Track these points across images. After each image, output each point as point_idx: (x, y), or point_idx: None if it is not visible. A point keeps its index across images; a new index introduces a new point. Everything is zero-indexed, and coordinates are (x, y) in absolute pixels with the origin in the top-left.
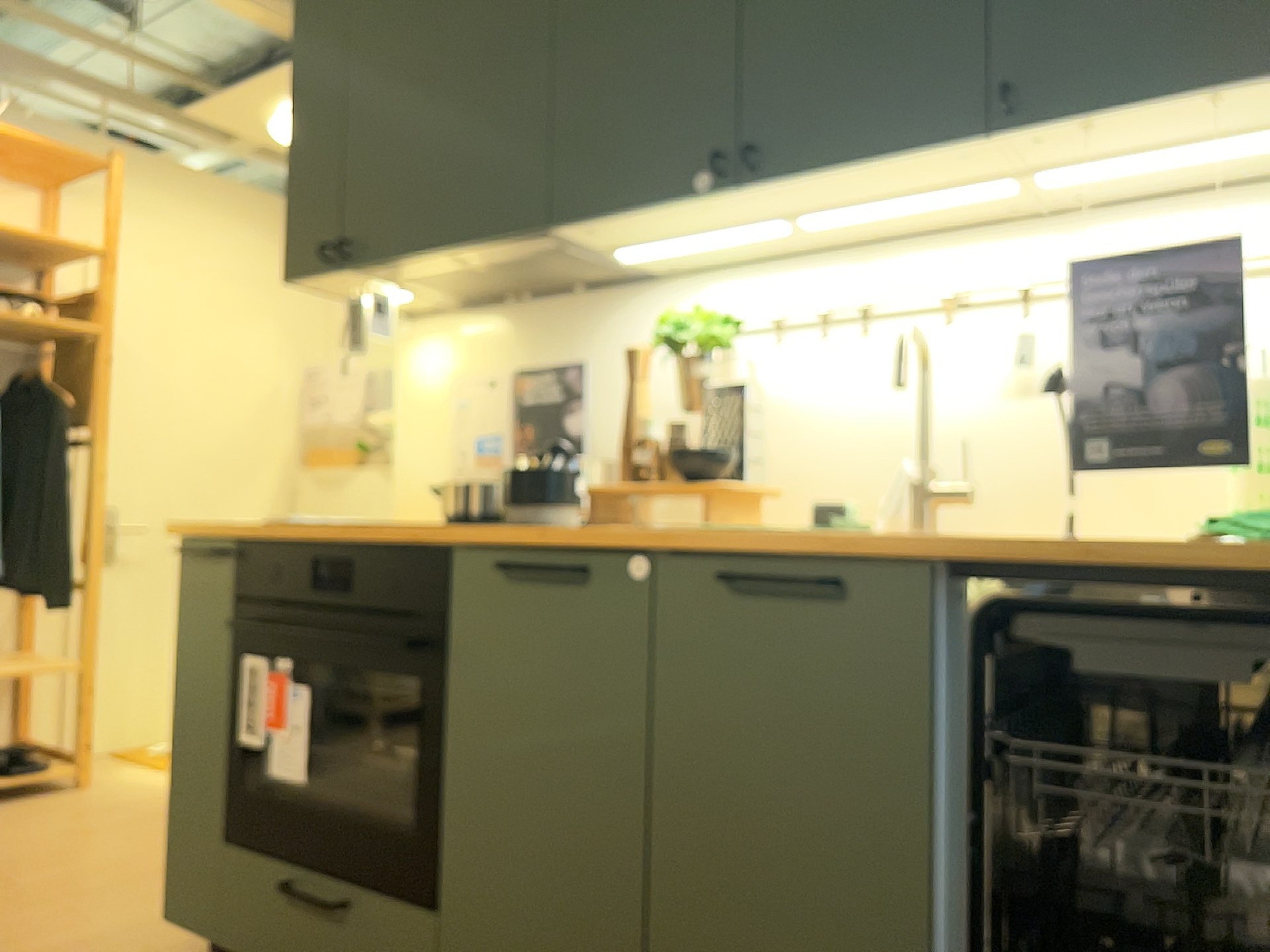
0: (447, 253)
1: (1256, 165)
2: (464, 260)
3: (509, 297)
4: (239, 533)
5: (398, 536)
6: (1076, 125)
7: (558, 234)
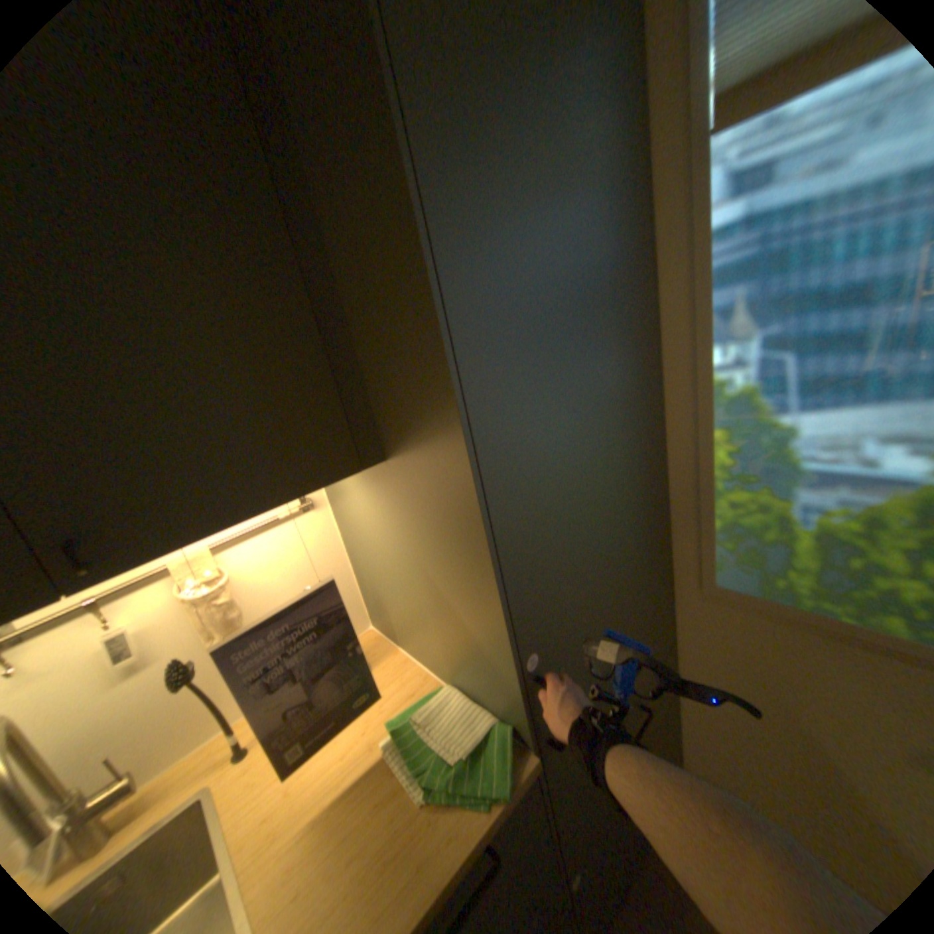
0: None
1: None
2: None
3: None
4: None
5: None
6: (168, 546)
7: None
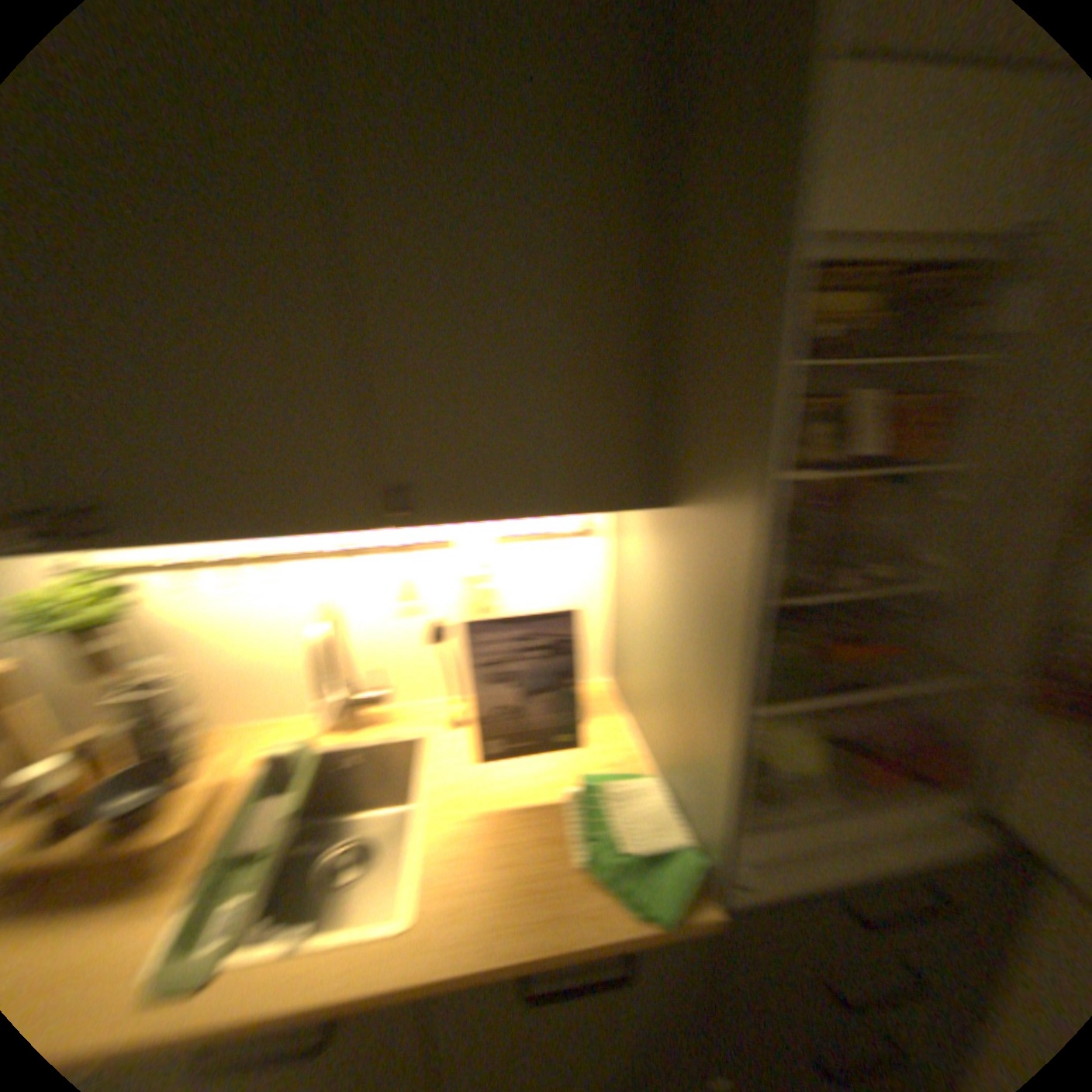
0: None
1: None
2: None
3: None
4: None
5: None
6: (451, 519)
7: None
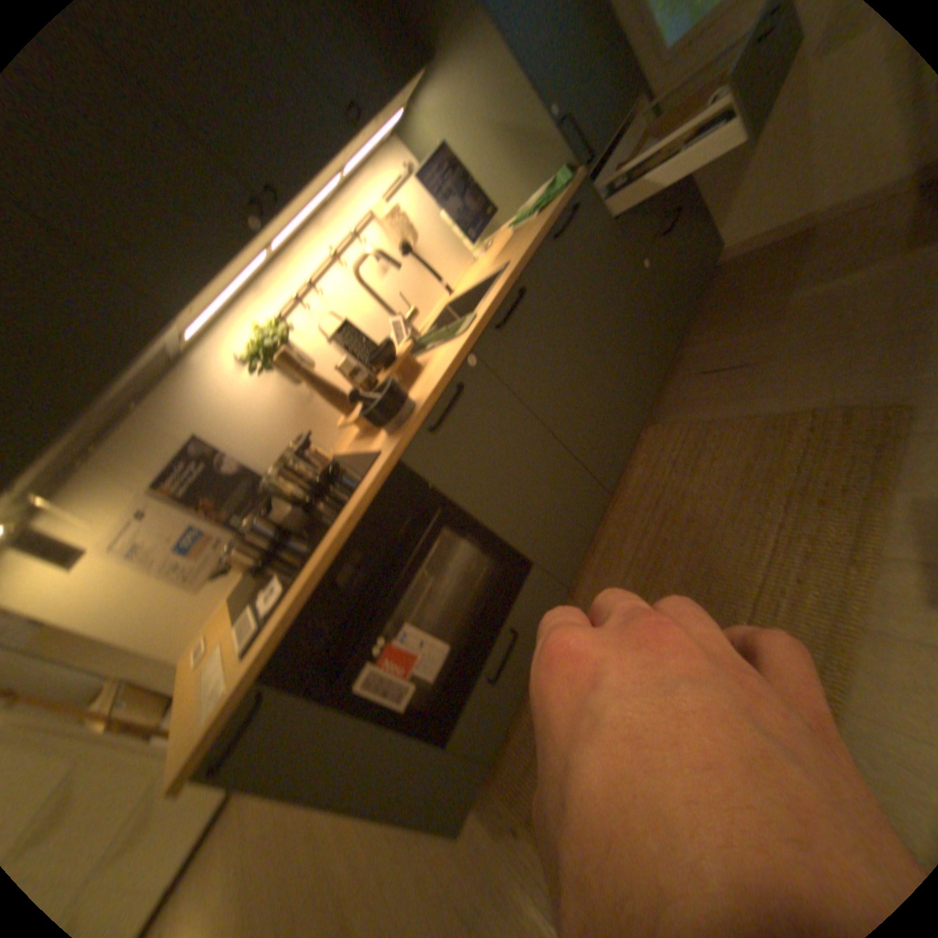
0: (83, 405)
1: (371, 140)
2: (87, 410)
3: (74, 455)
4: (246, 672)
5: (363, 496)
6: (375, 113)
7: (165, 323)
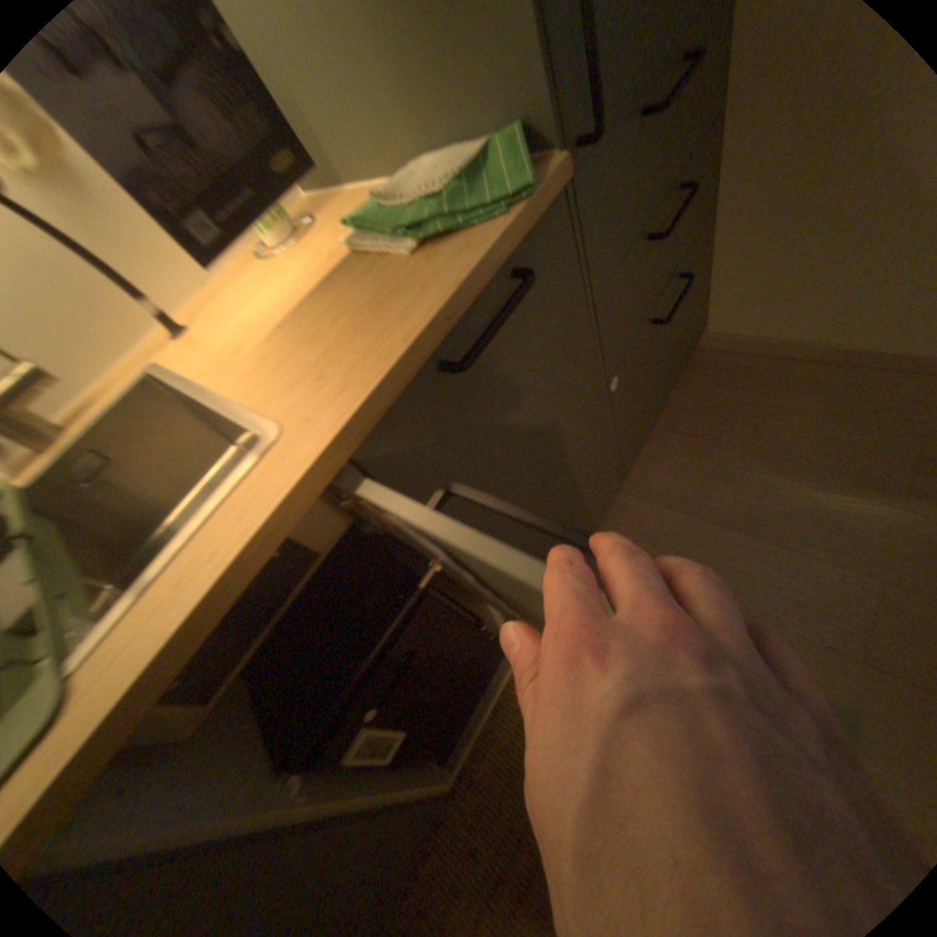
0: None
1: None
2: None
3: None
4: None
5: None
6: None
7: None
